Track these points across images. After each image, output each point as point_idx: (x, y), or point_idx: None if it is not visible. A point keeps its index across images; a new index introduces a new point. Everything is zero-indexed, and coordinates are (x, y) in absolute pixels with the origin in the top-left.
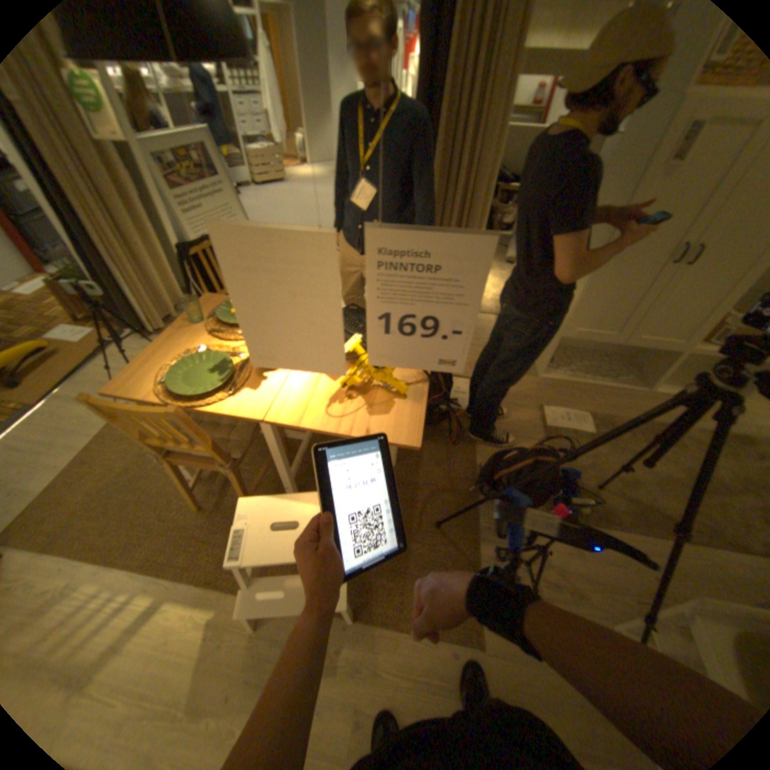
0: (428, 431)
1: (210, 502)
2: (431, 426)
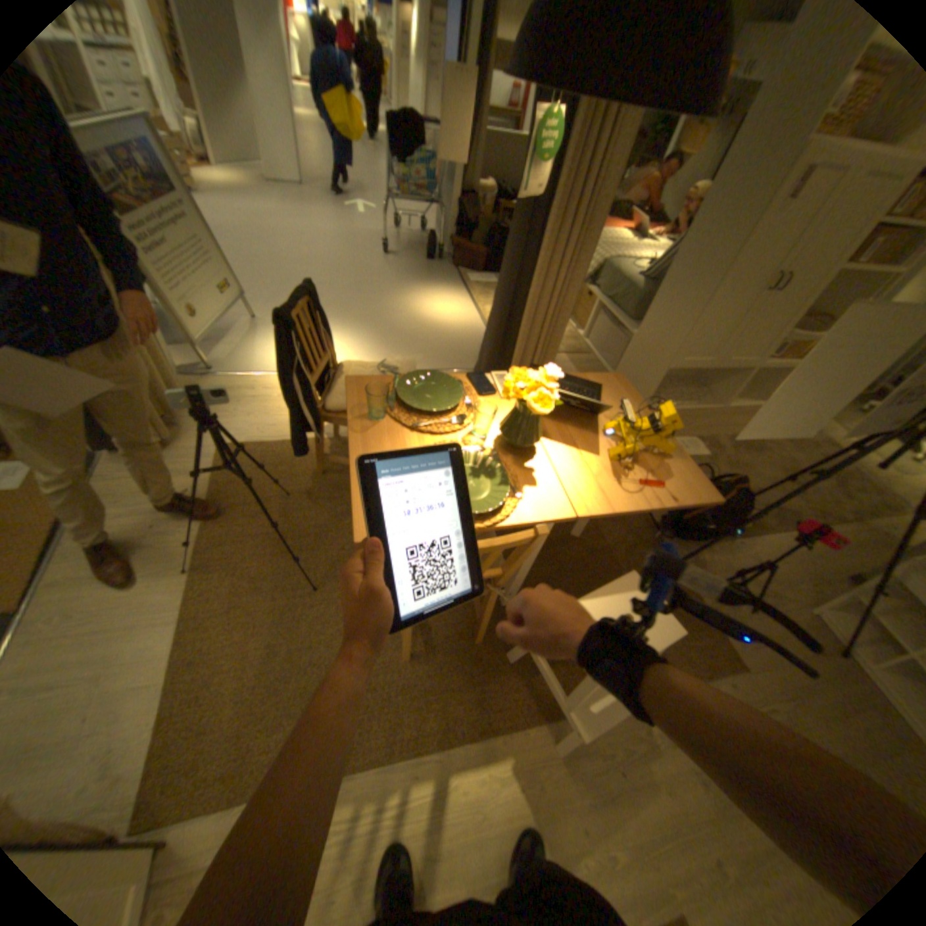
0: None
1: (419, 644)
2: None
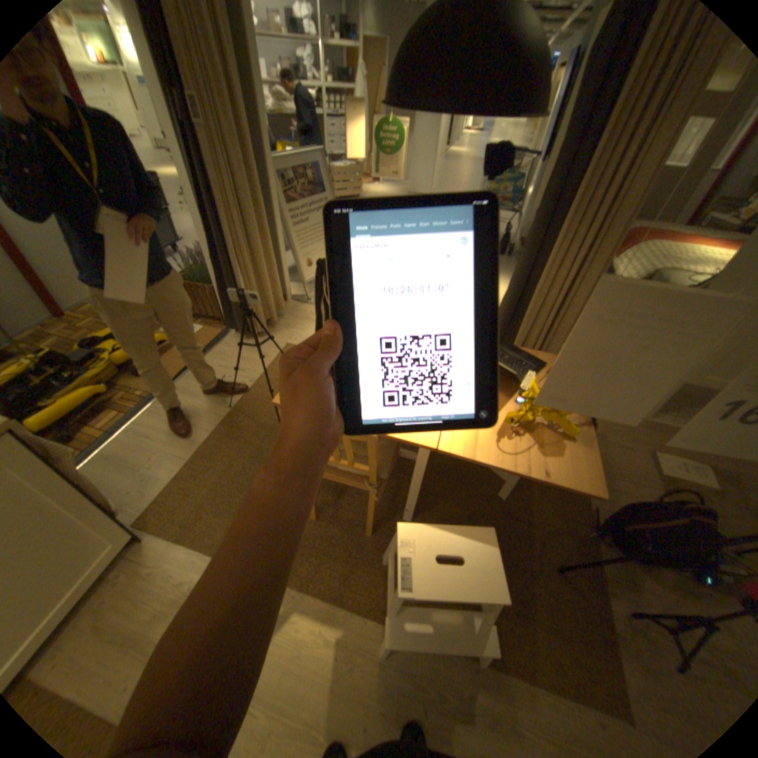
0: None
1: (327, 513)
2: None
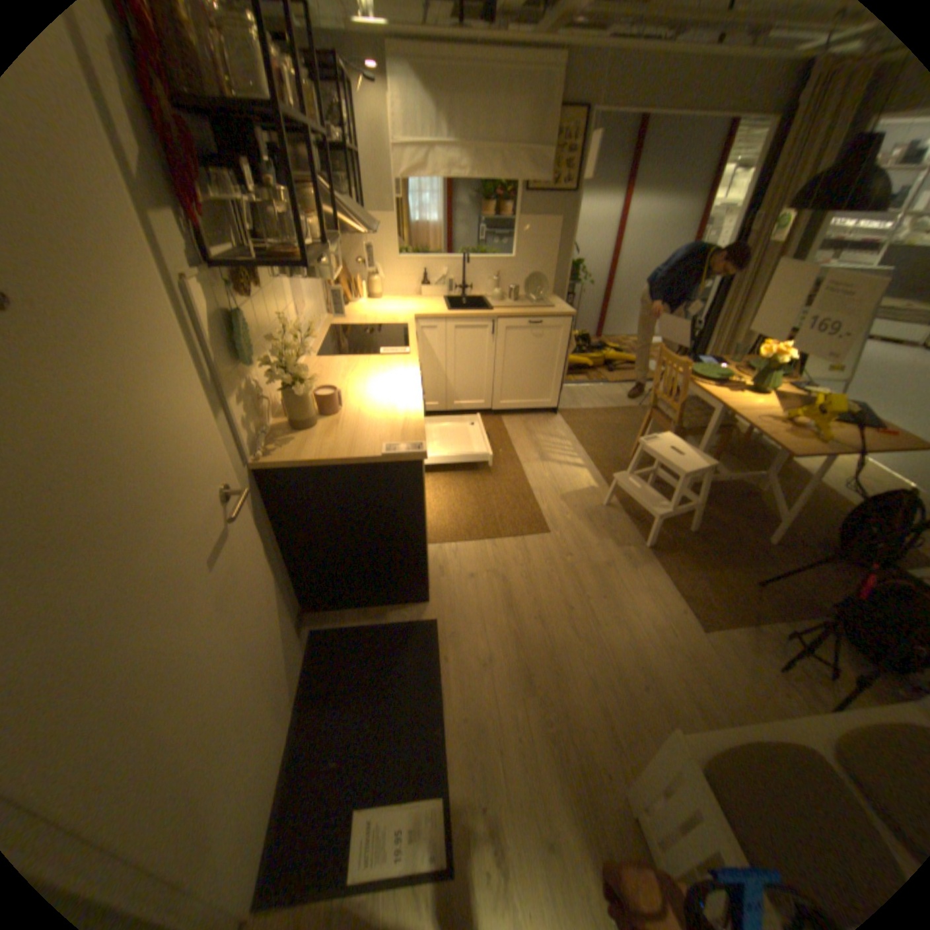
0: (844, 564)
1: (641, 461)
2: (853, 566)
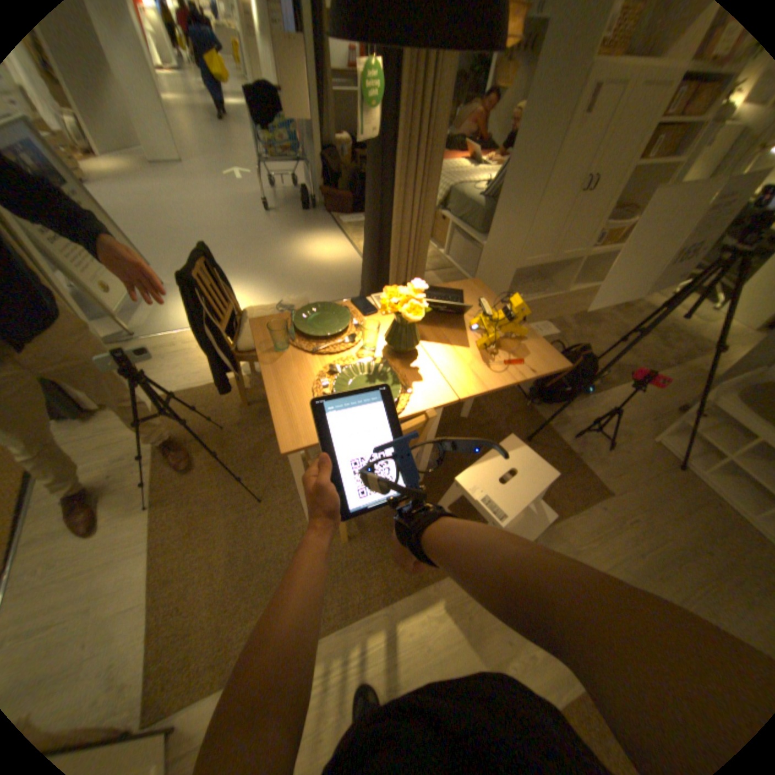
0: None
1: (352, 527)
2: None
